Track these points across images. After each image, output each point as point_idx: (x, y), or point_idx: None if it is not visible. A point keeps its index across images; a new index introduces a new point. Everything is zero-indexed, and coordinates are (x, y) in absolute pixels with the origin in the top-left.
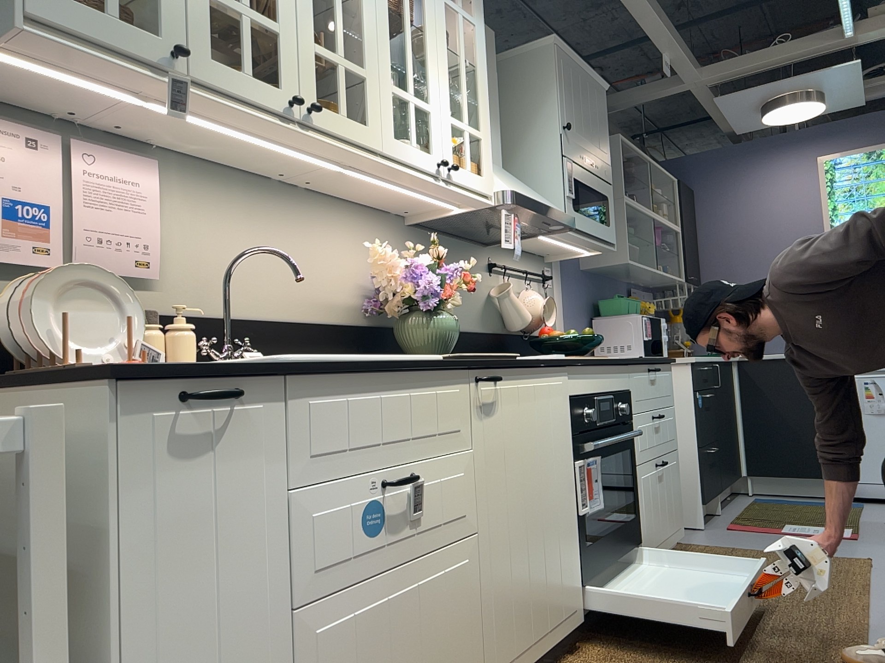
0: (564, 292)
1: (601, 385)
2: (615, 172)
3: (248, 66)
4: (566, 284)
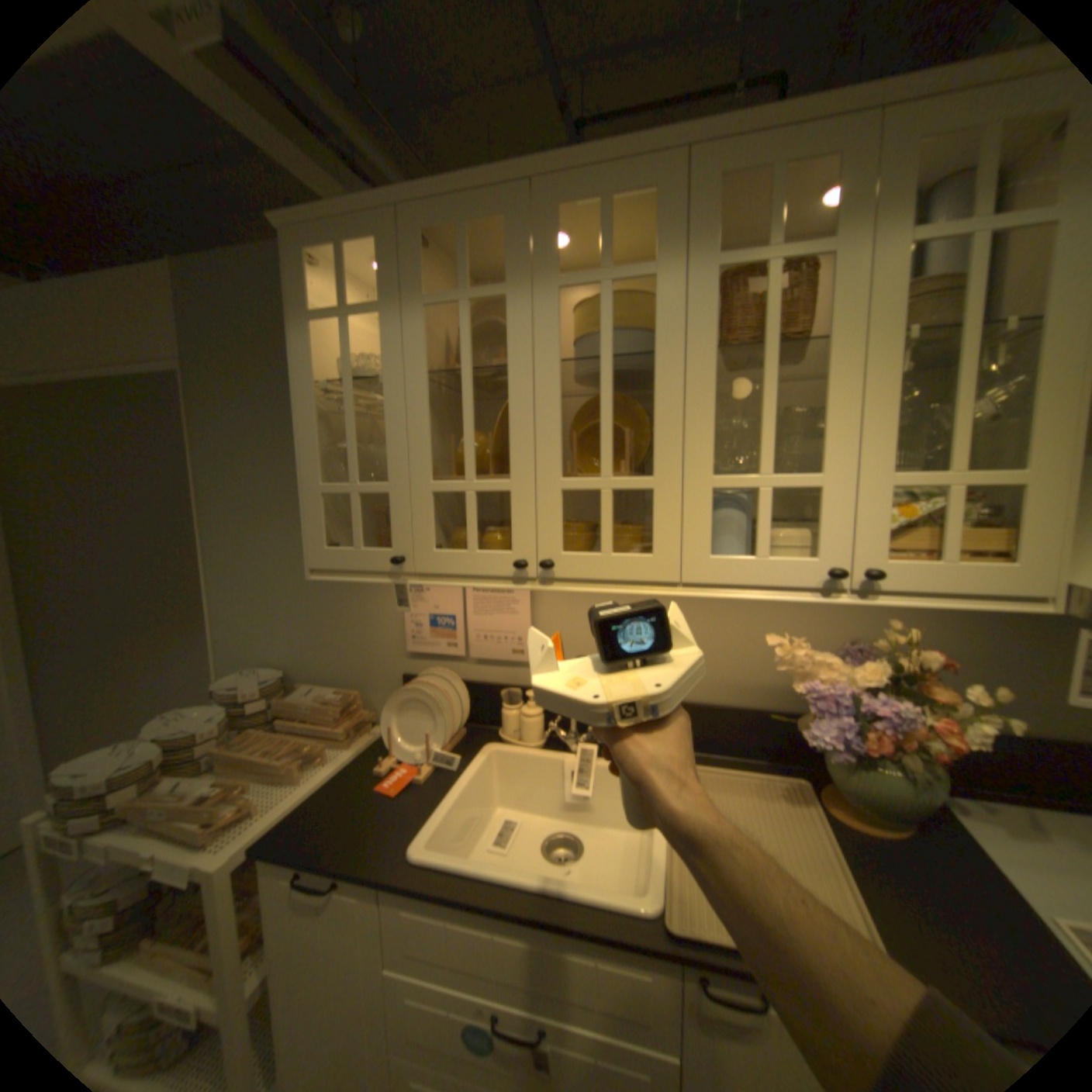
0: None
1: None
2: None
3: (473, 542)
4: None
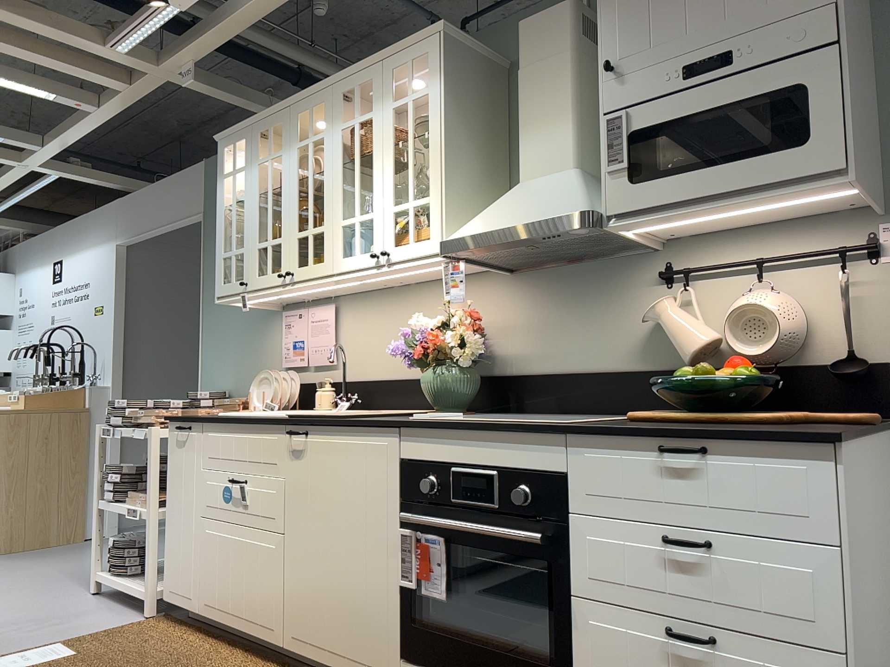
0: None
1: (470, 455)
2: None
3: (268, 270)
4: None
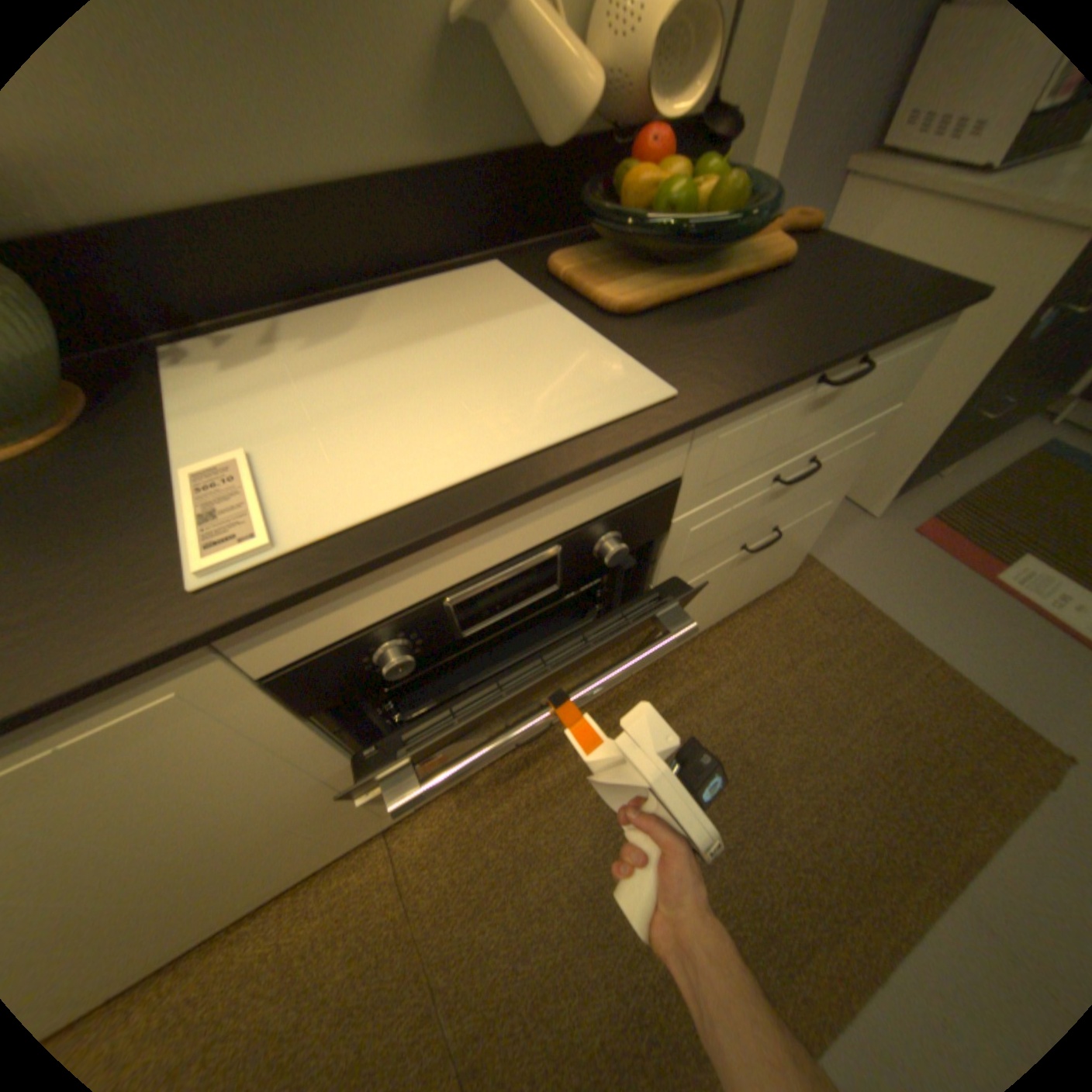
0: None
1: (485, 554)
2: None
3: None
4: None
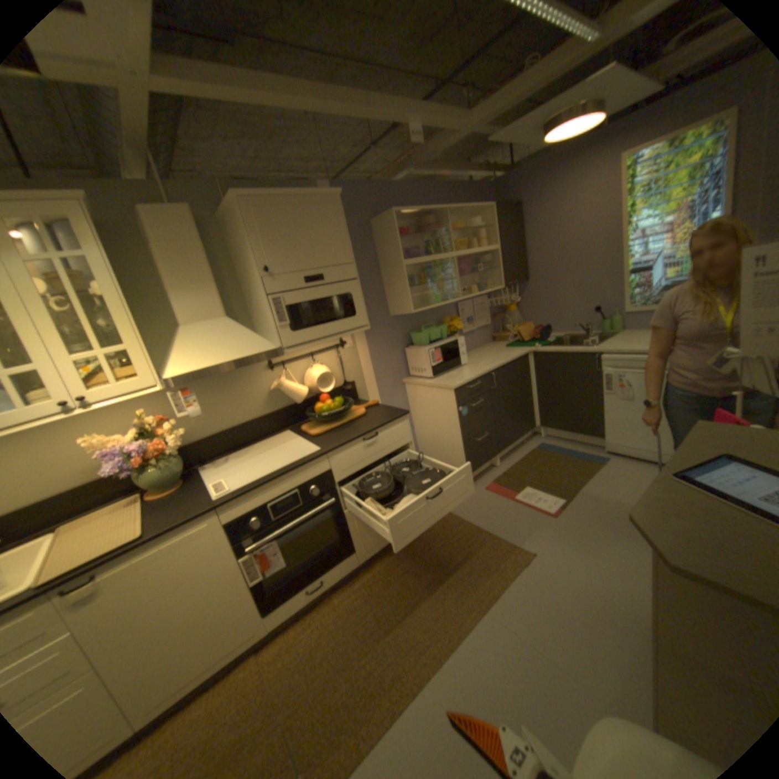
0: (367, 344)
1: (277, 492)
2: (394, 241)
3: None
4: (369, 337)
